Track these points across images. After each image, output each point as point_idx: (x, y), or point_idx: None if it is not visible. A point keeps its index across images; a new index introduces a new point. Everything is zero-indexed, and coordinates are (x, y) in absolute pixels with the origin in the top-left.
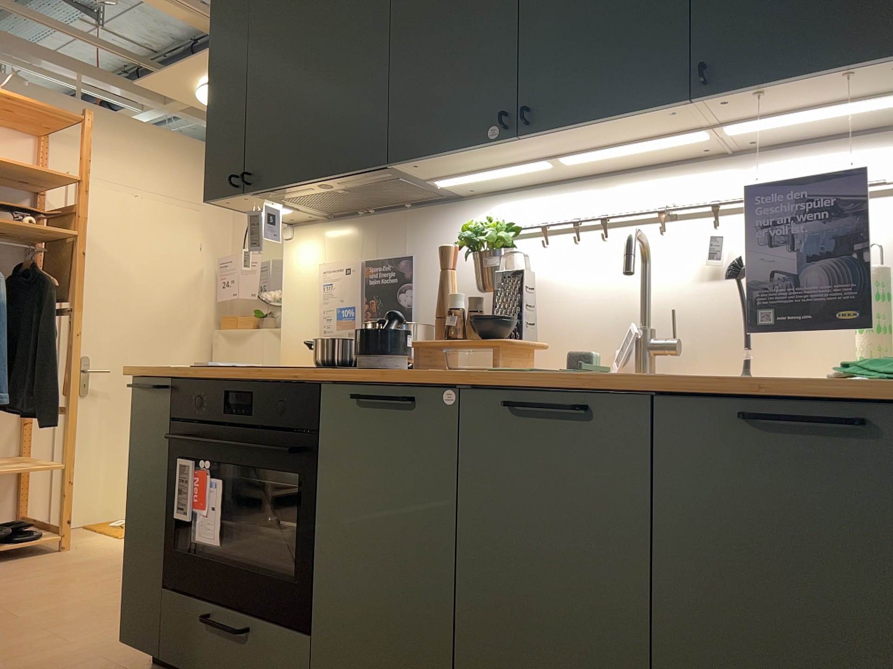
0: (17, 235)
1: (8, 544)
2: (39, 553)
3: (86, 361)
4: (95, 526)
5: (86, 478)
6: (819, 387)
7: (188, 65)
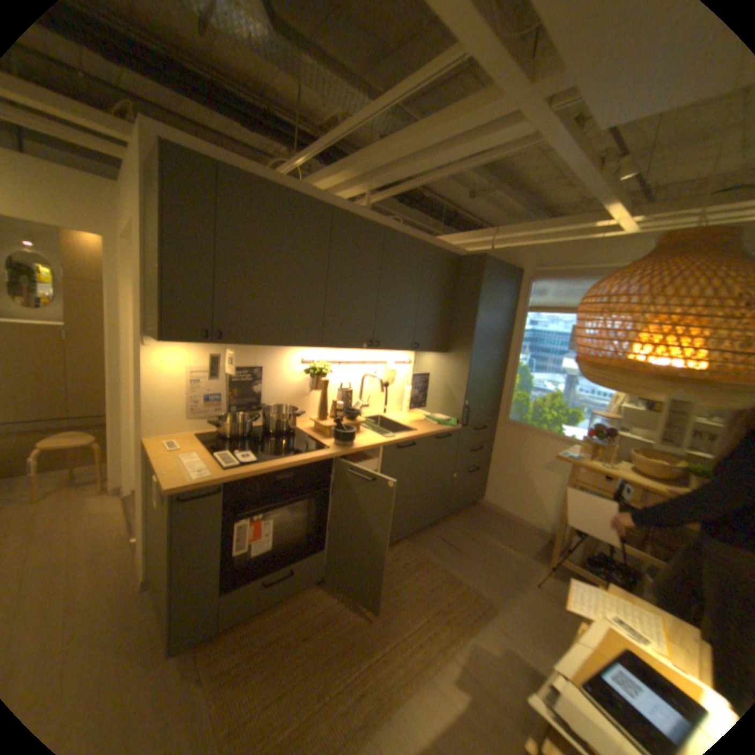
0: None
1: None
2: None
3: None
4: None
5: None
6: (442, 429)
7: None
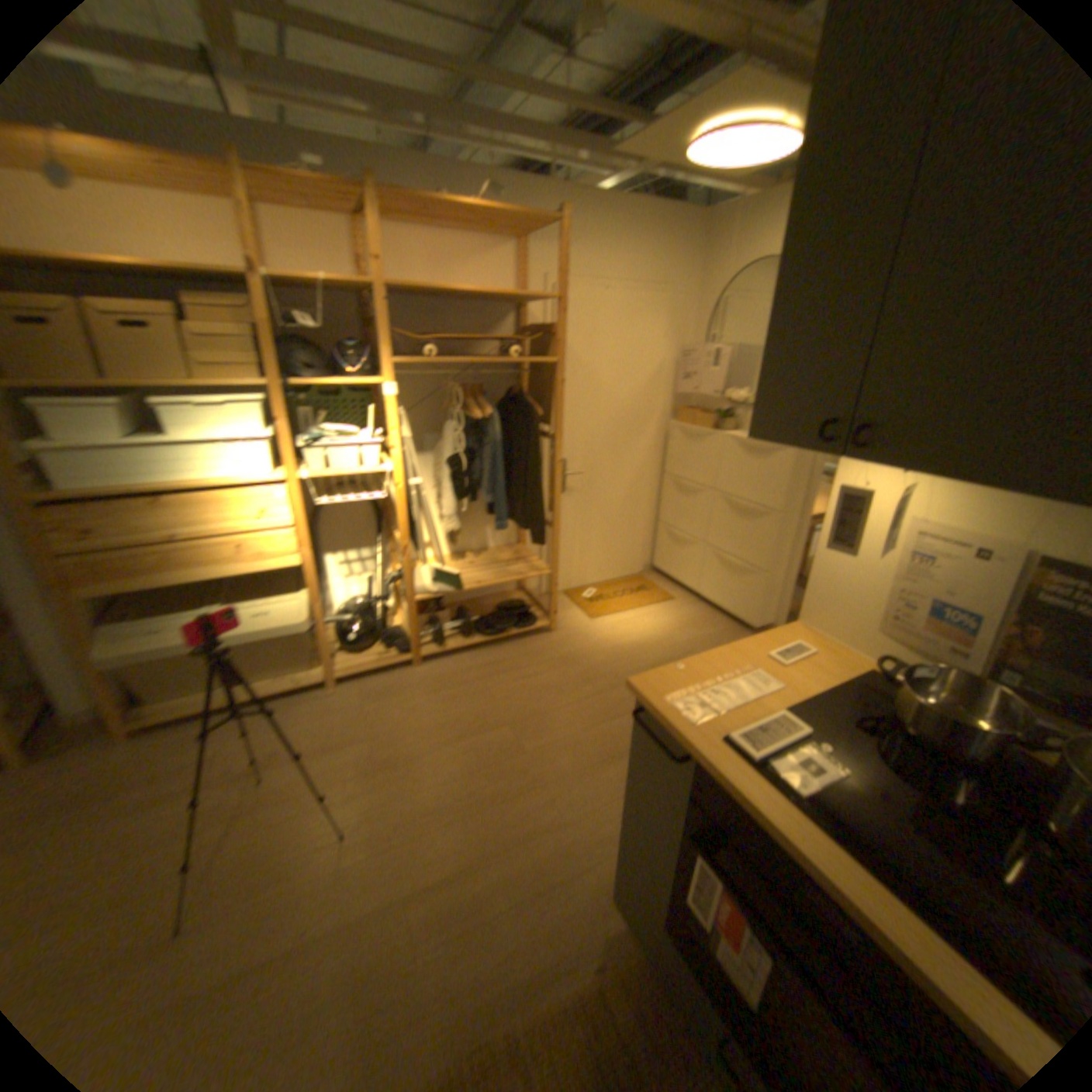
0: (504, 361)
1: (516, 630)
2: (538, 633)
3: (564, 464)
4: (574, 595)
5: (566, 557)
6: None
7: (684, 106)
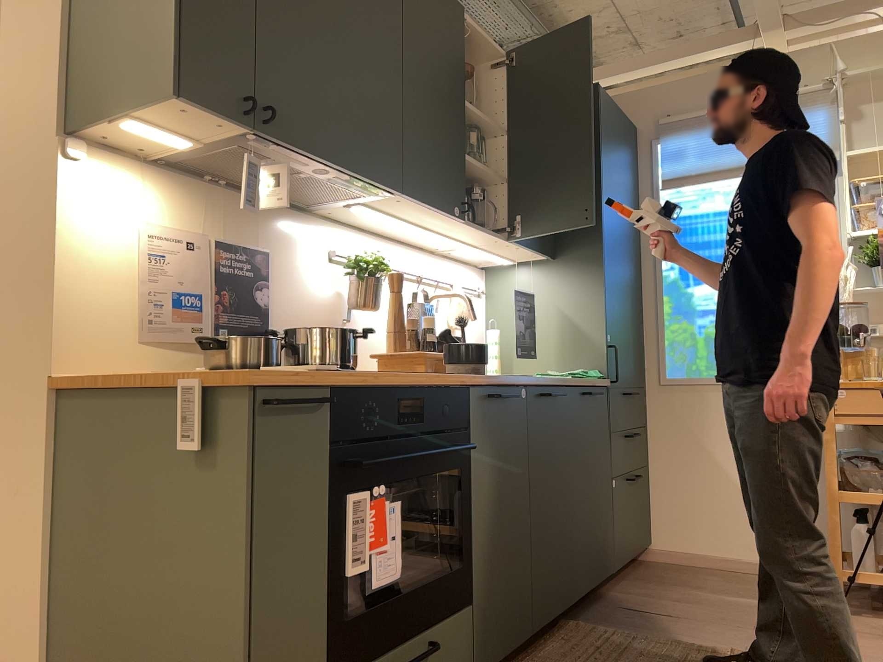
0: None
1: None
2: None
3: None
4: None
5: None
6: (588, 381)
7: None
